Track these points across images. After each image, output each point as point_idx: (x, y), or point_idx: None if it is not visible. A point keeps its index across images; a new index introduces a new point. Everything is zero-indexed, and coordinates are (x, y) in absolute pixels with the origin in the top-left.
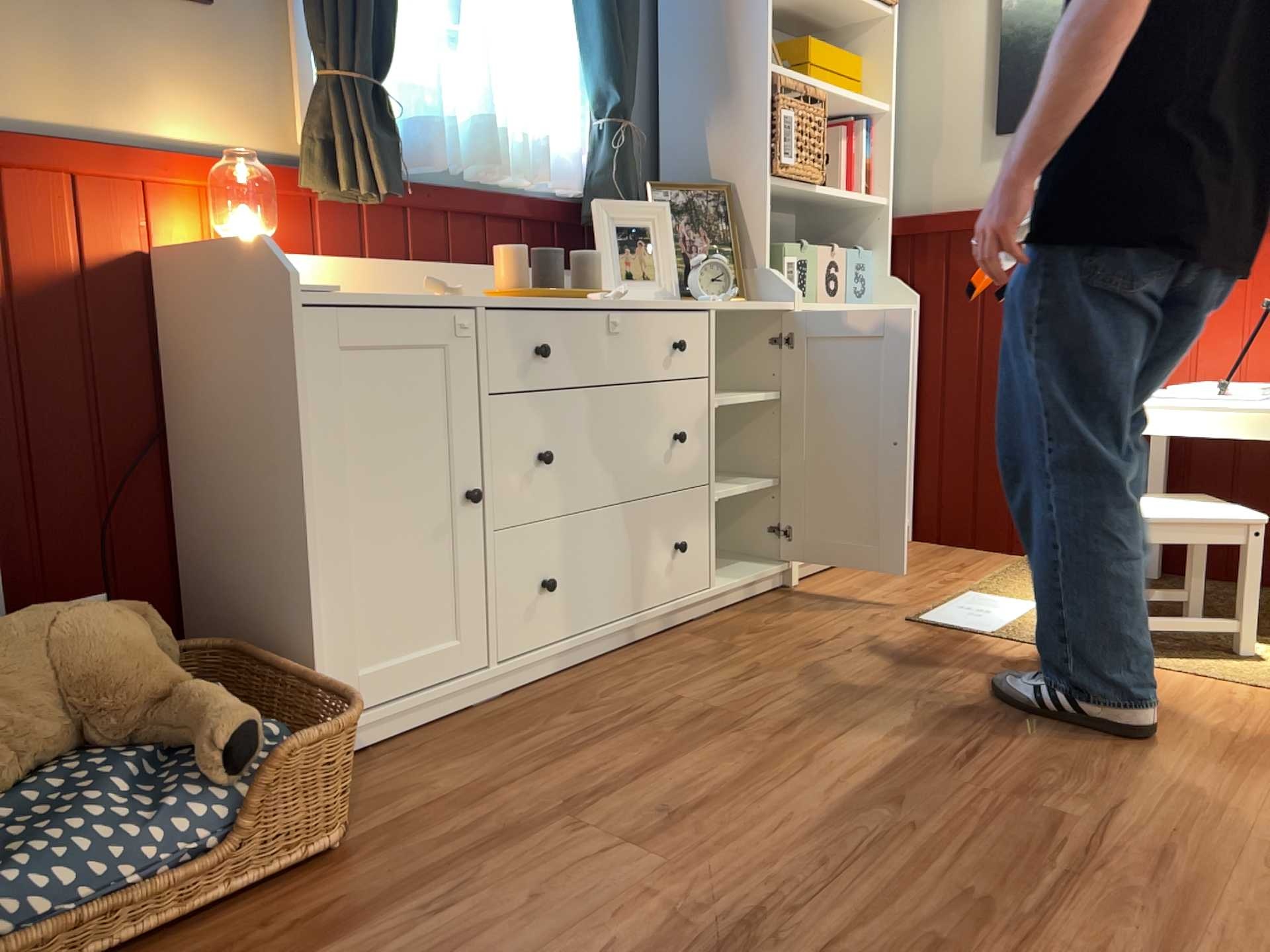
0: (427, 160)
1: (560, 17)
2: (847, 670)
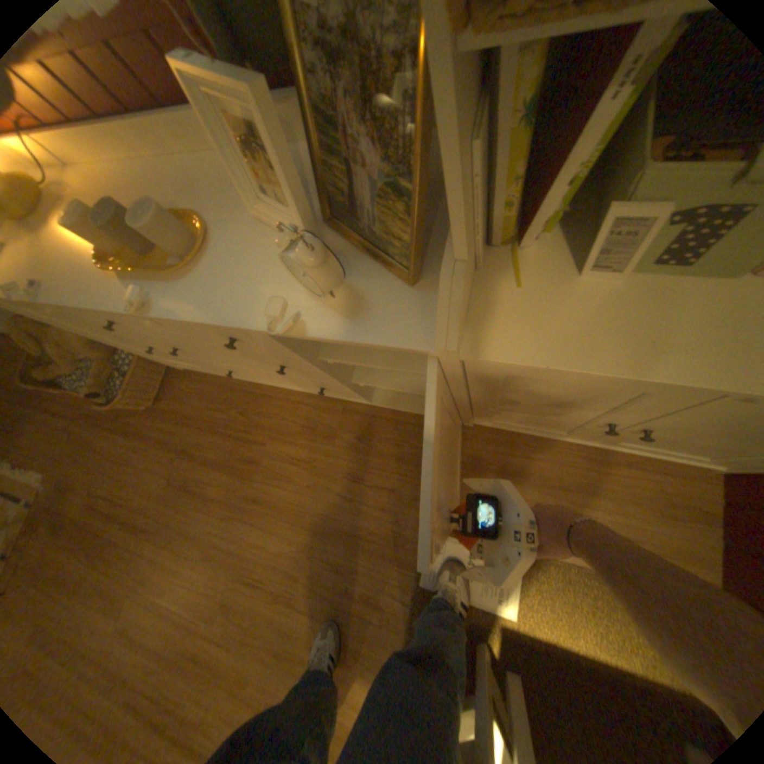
0: None
1: None
2: (322, 510)
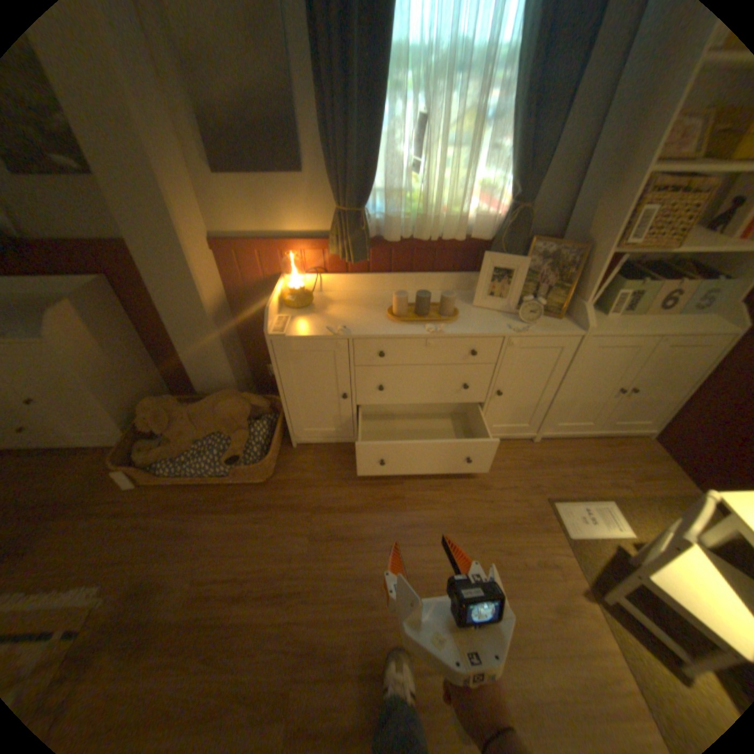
0: (389, 238)
1: (505, 130)
2: (474, 513)
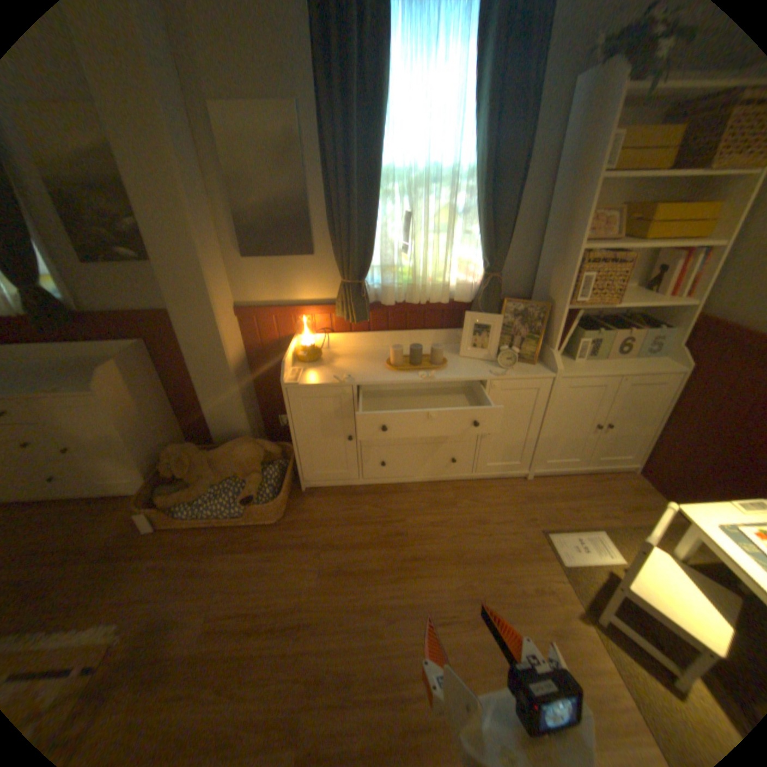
0: (385, 303)
1: (472, 221)
2: (473, 546)
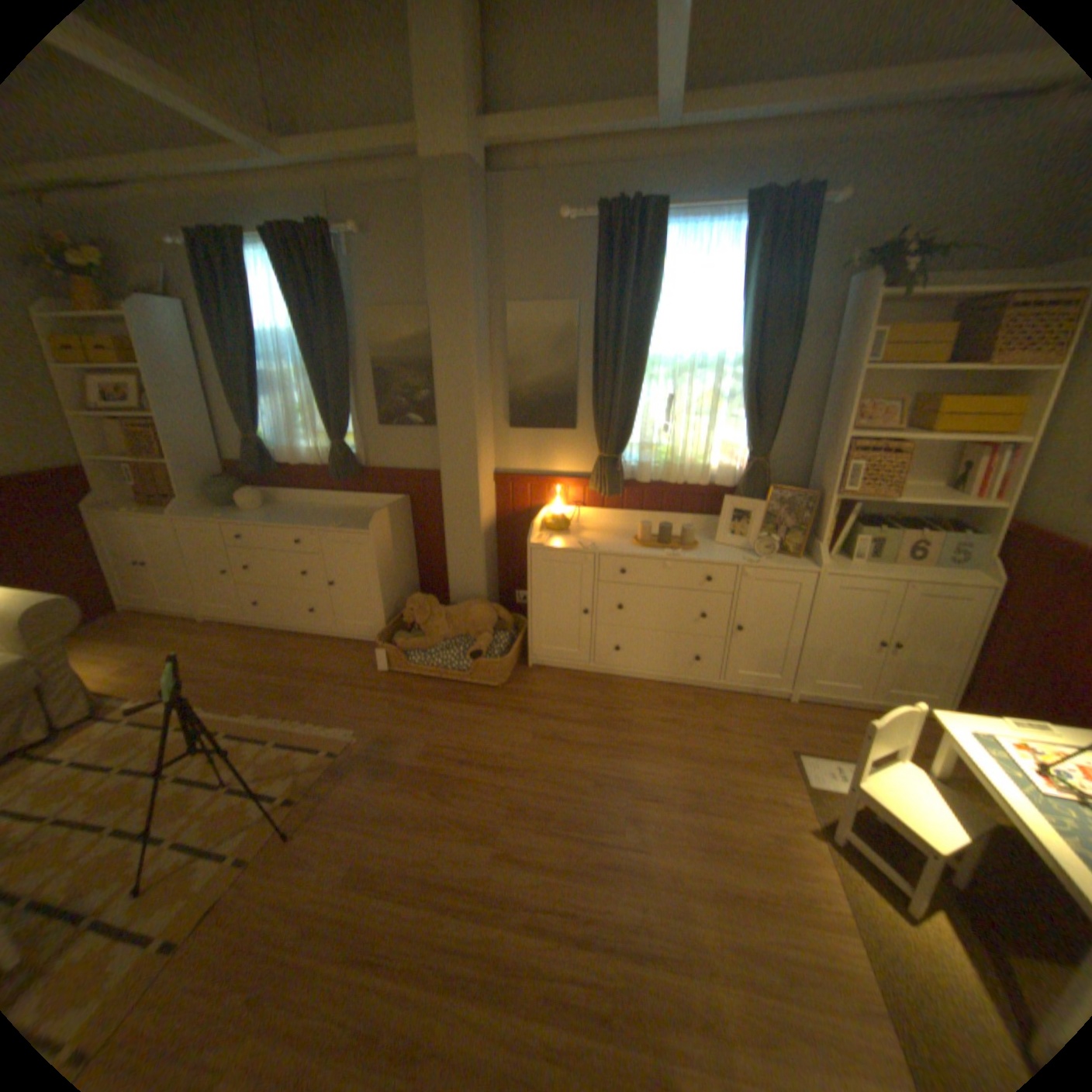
0: (639, 480)
1: (737, 406)
2: (704, 748)
